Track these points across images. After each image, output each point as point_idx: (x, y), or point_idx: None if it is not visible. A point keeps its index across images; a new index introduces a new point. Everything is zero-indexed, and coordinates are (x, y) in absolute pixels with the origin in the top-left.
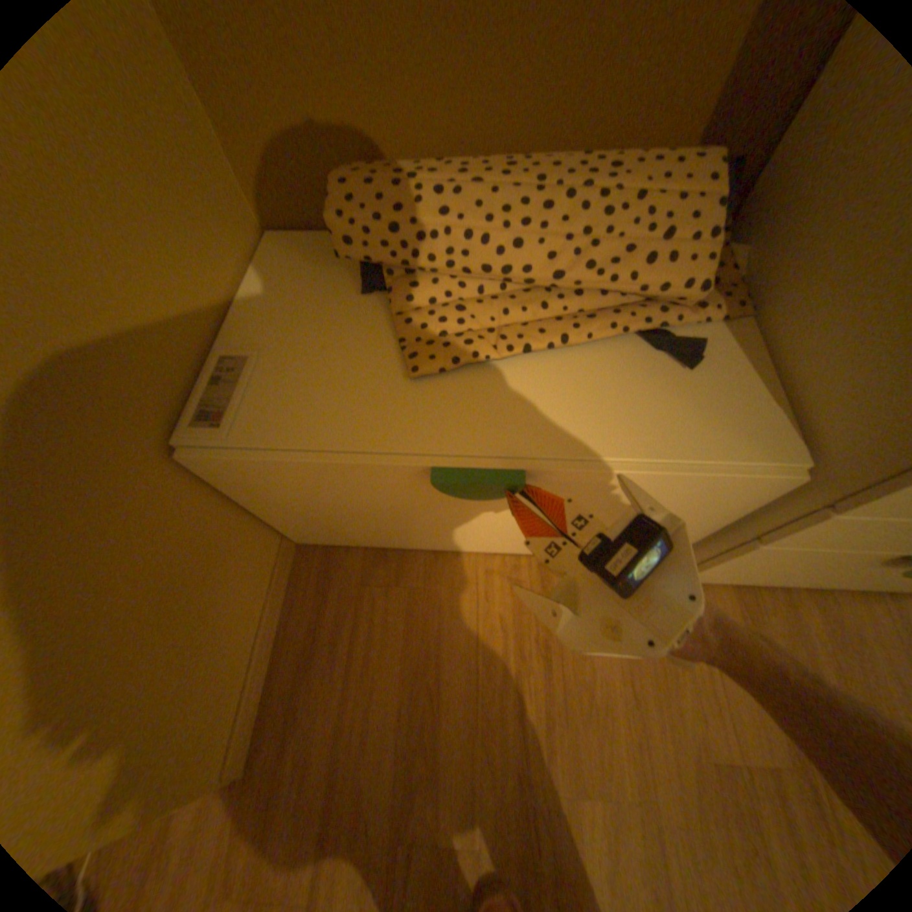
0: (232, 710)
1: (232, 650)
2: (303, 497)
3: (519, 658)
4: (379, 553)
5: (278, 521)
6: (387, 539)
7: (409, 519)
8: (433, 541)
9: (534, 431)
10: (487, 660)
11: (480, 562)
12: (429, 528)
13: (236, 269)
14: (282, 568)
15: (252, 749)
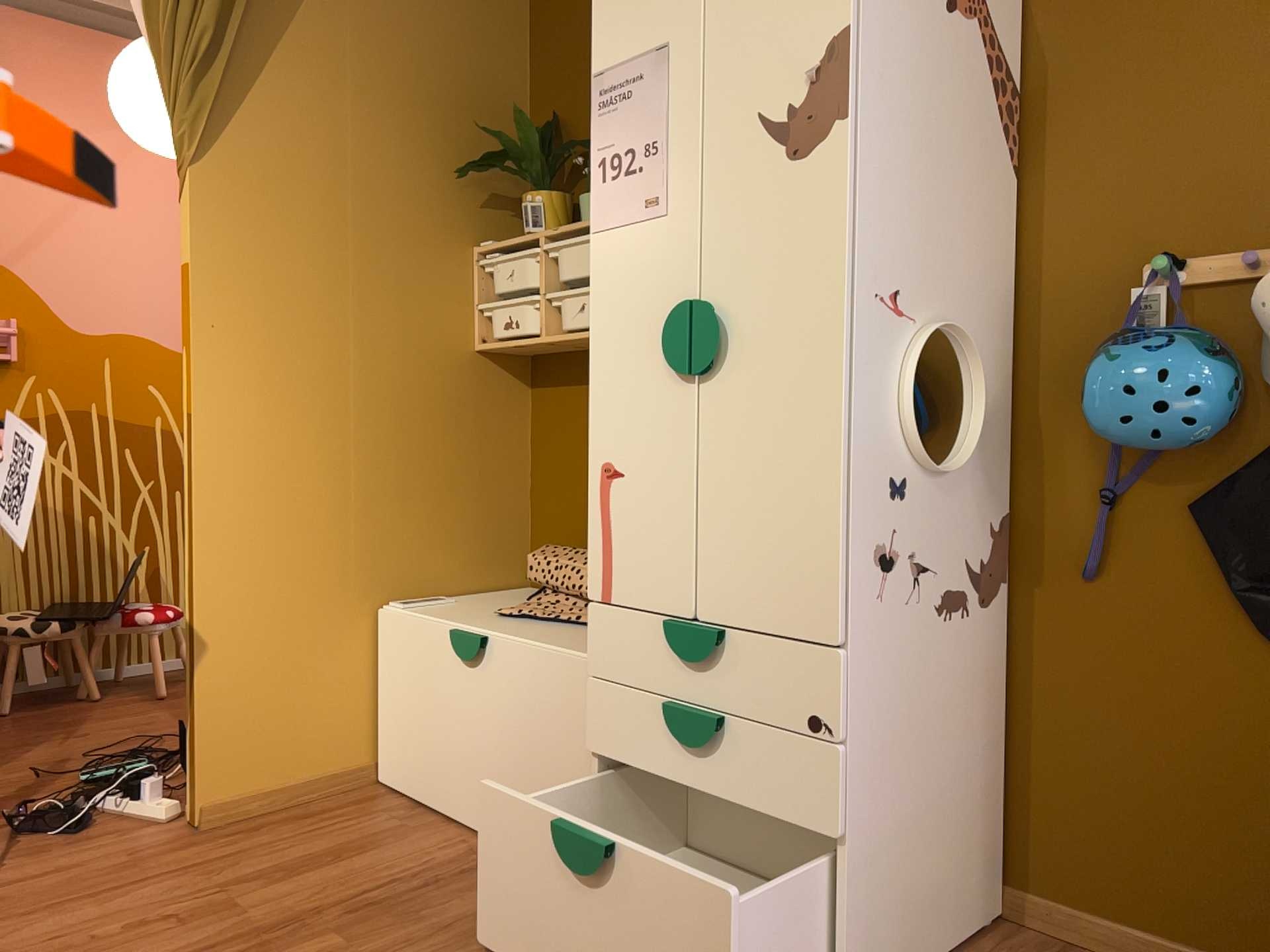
0: (246, 787)
1: (286, 755)
2: (404, 673)
3: (409, 877)
4: (413, 807)
5: (382, 721)
6: (425, 778)
7: (441, 725)
8: (448, 788)
9: (509, 631)
10: (389, 867)
11: (466, 837)
12: (448, 748)
13: (491, 590)
14: (353, 778)
15: (220, 827)
